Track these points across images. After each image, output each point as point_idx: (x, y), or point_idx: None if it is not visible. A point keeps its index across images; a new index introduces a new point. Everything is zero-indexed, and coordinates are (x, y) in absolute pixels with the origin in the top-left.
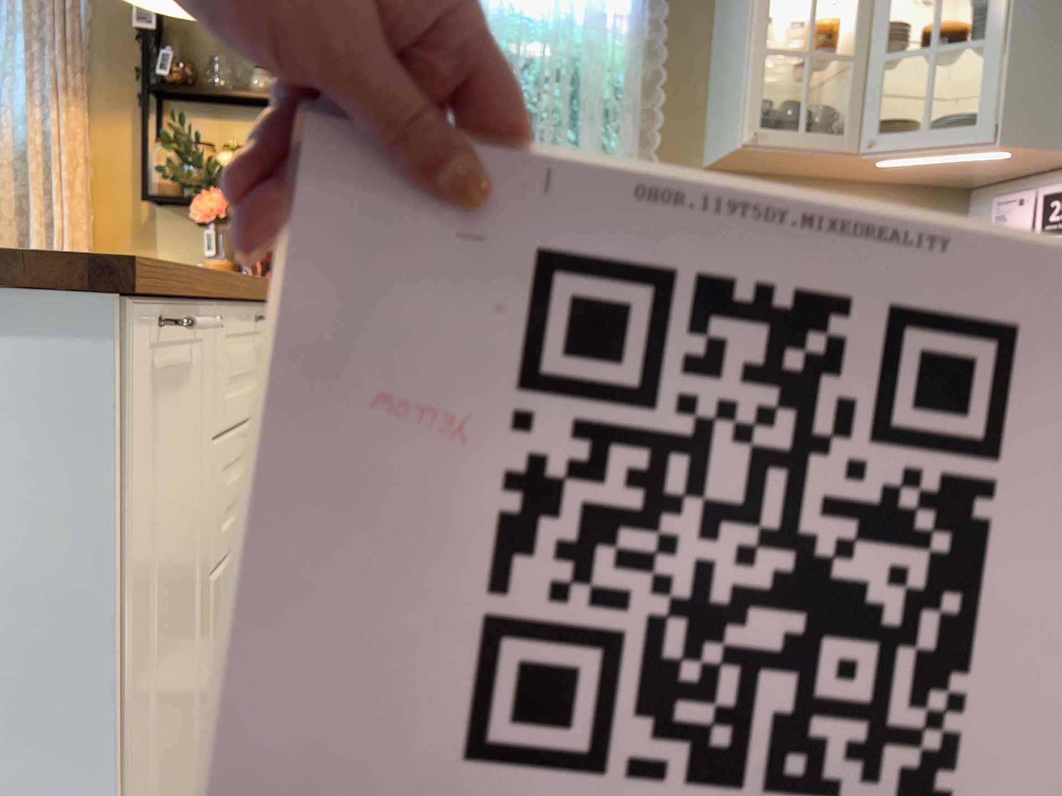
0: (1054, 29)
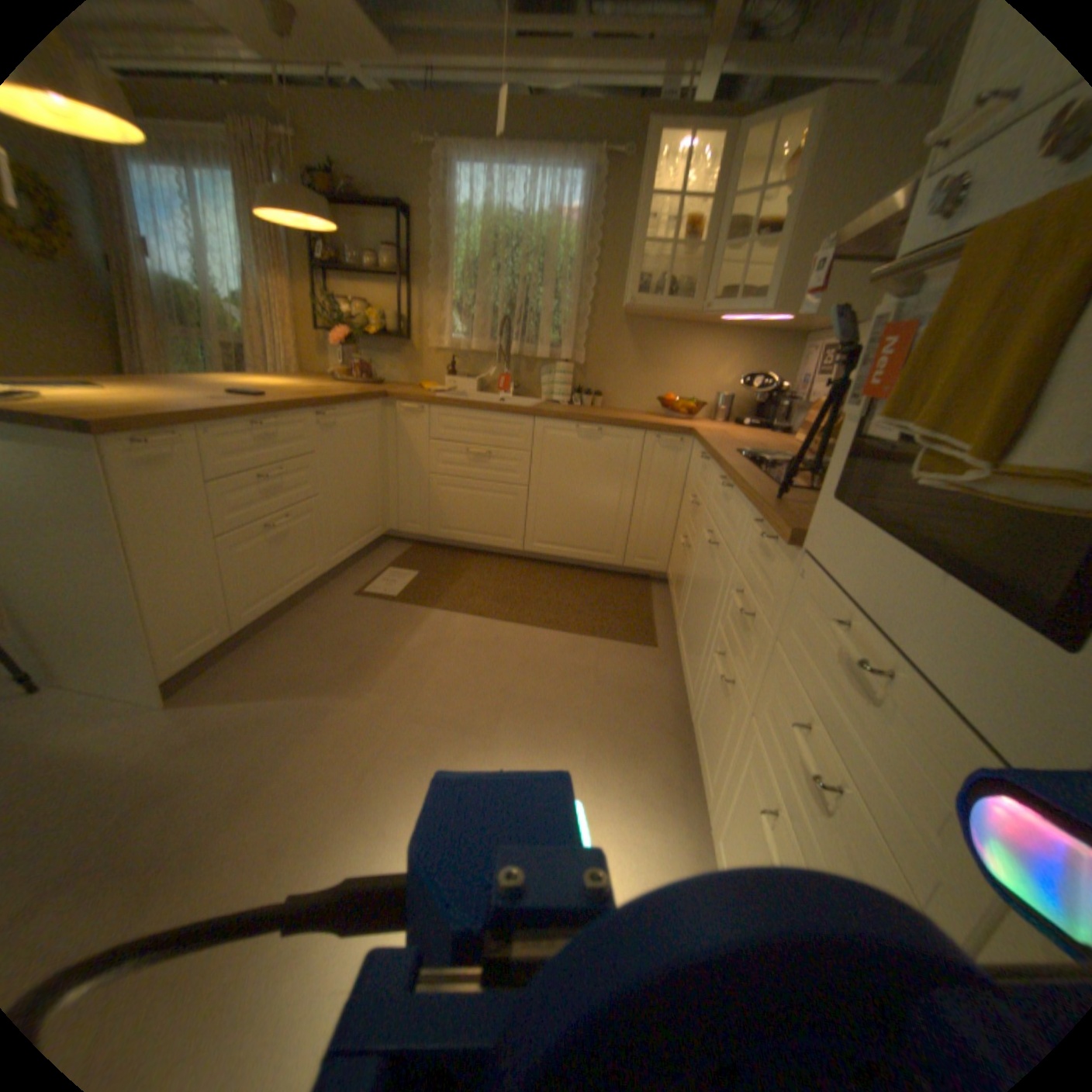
0: (828, 228)
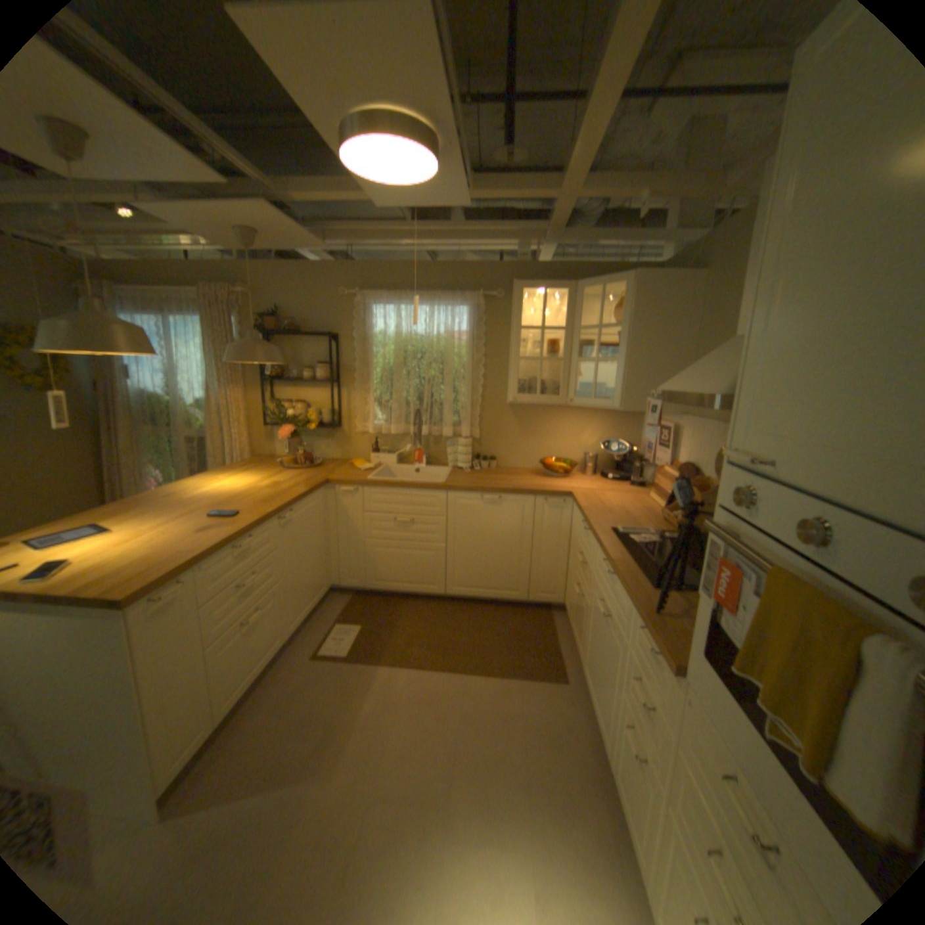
0: (649, 355)
